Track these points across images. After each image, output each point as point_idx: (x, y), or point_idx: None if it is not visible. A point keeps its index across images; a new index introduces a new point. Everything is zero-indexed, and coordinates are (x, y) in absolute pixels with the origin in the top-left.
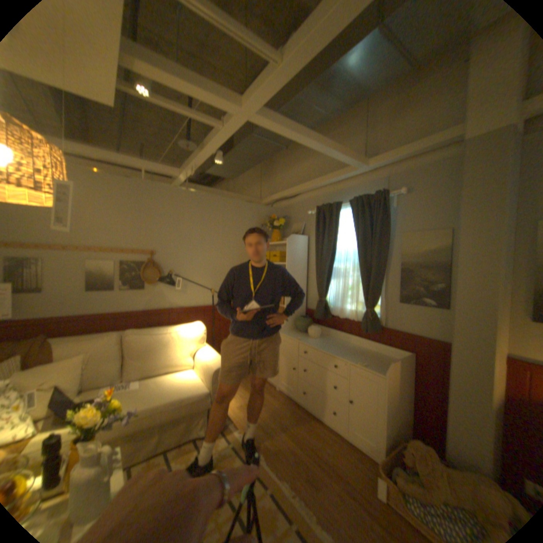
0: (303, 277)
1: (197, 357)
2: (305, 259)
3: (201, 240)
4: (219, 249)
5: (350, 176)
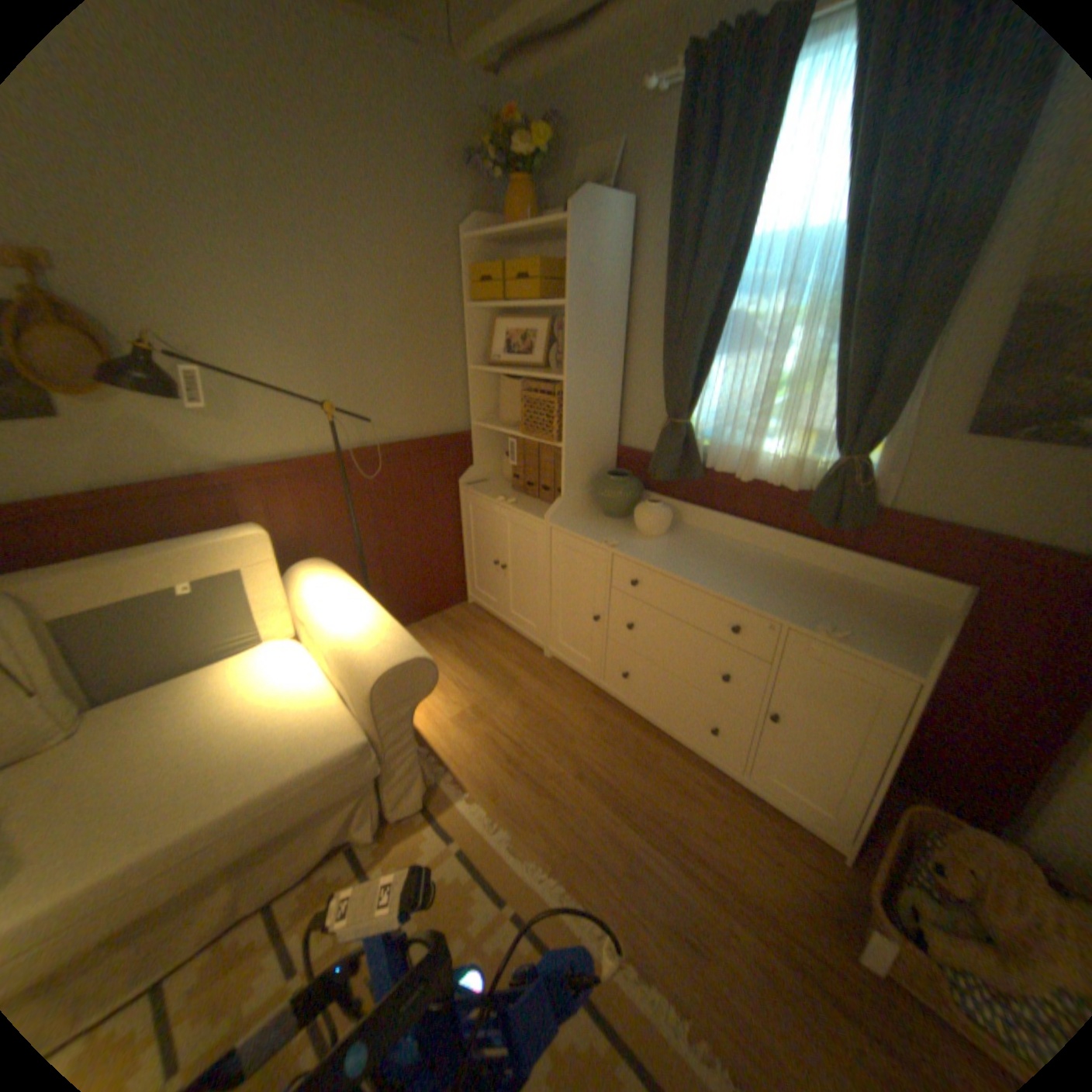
0: (616, 351)
1: (317, 619)
2: (627, 286)
3: (249, 207)
4: (329, 249)
5: None
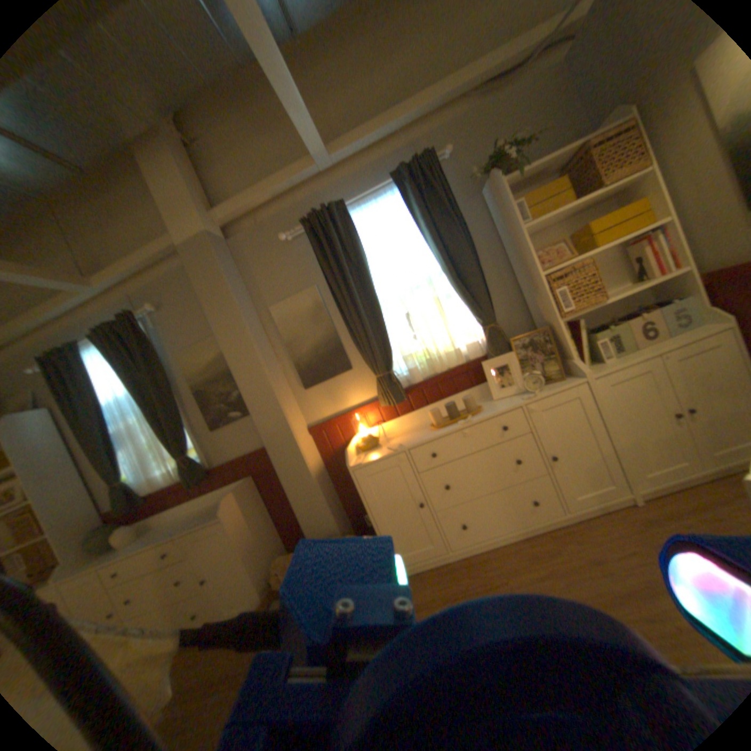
0: (66, 471)
1: None
2: (58, 441)
3: None
4: None
5: (74, 302)
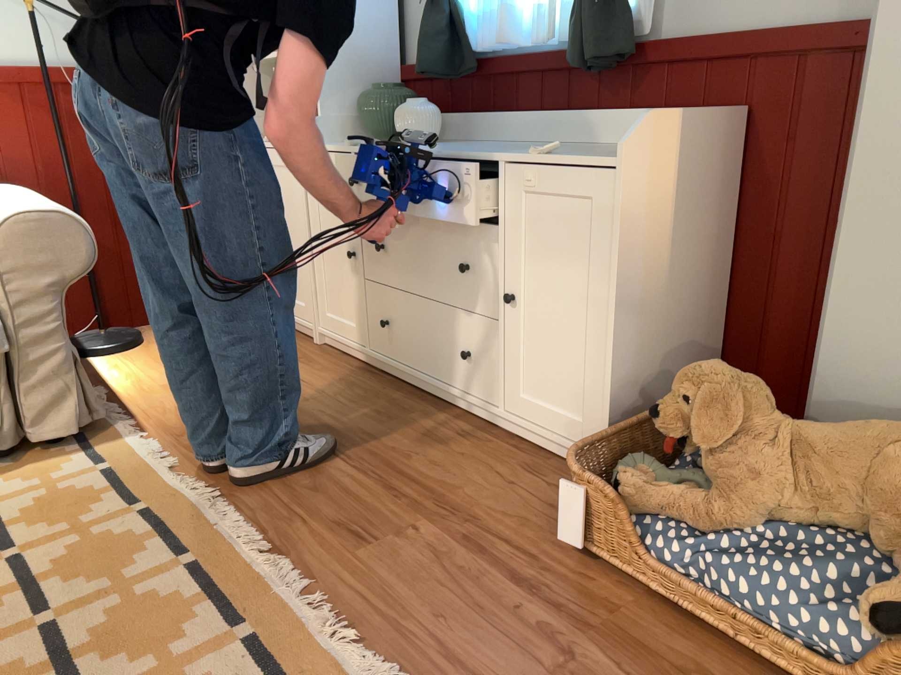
0: None
1: None
2: None
3: None
4: None
5: None
